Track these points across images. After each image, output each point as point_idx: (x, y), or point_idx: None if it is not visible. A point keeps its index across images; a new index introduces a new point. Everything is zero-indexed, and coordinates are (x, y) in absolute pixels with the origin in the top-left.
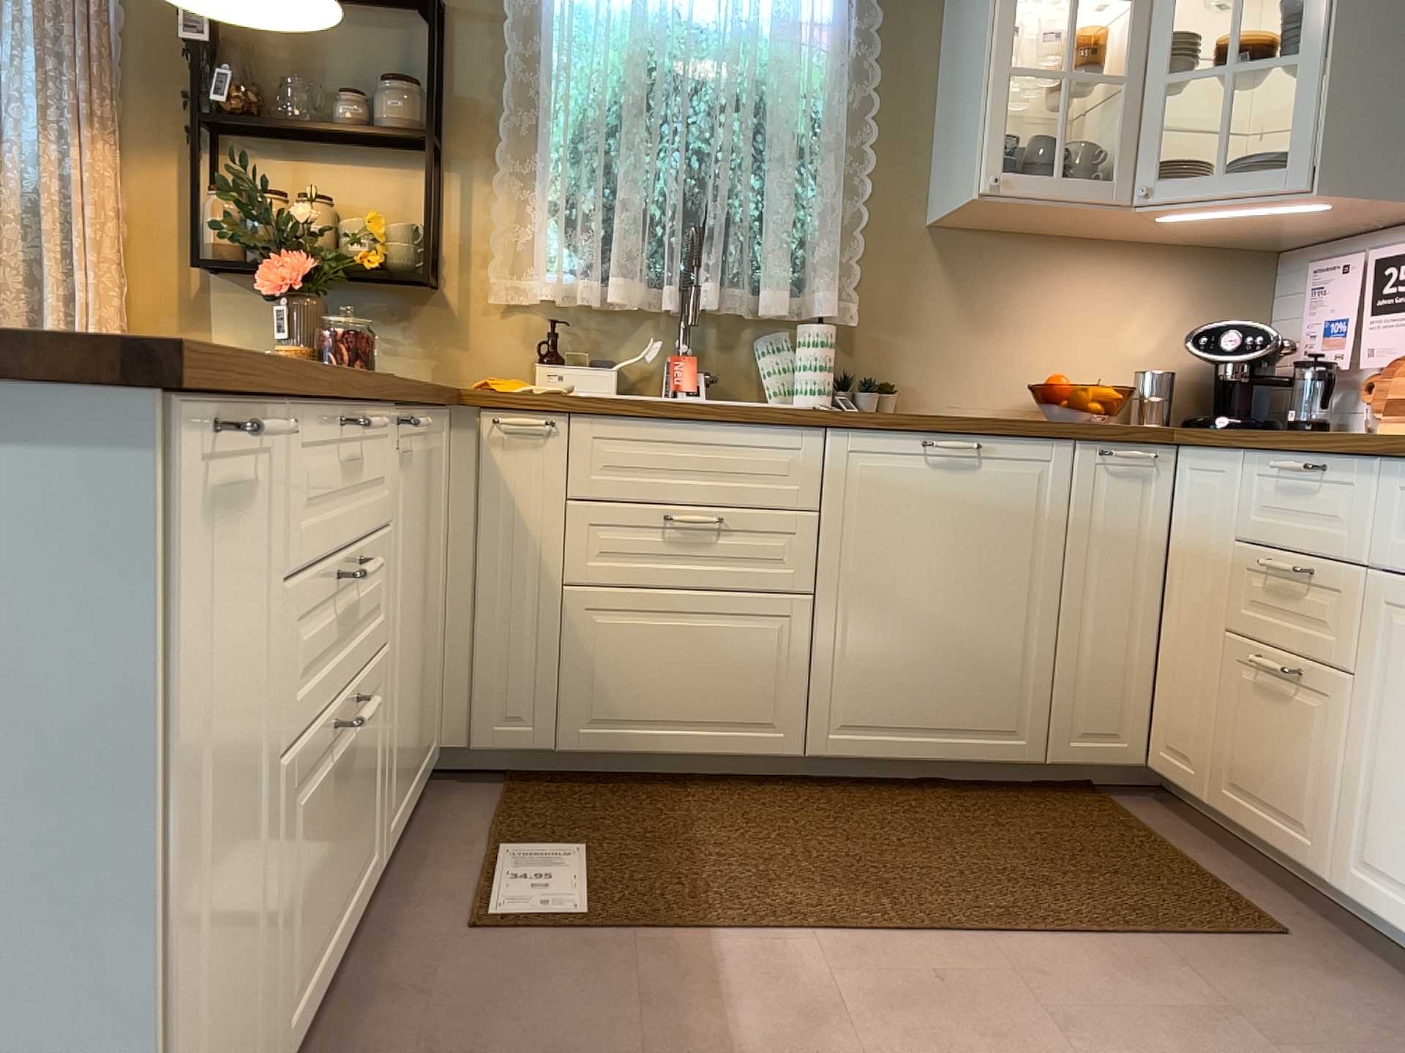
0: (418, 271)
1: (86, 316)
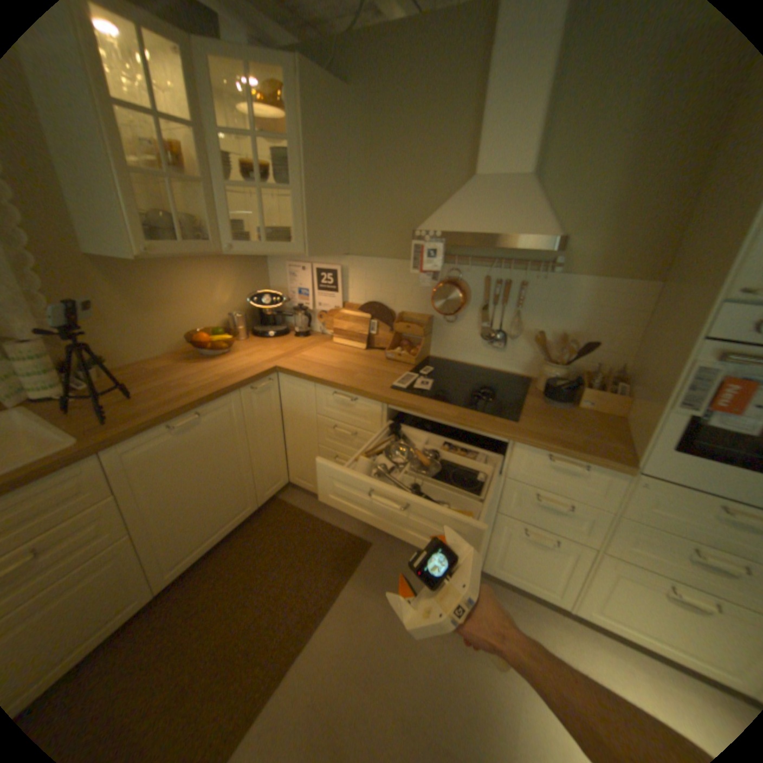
0: None
1: None
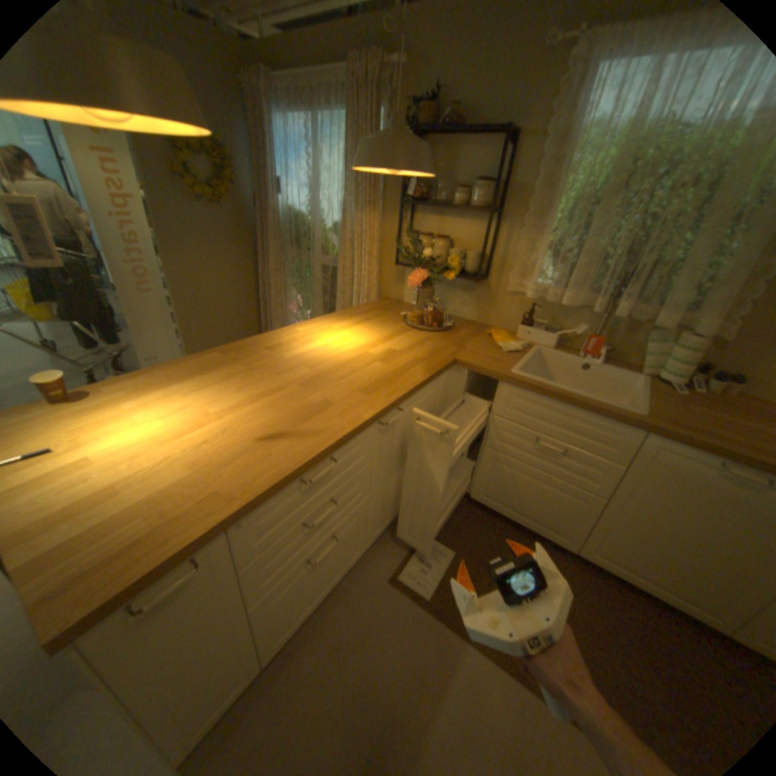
0: (479, 270)
1: (362, 279)
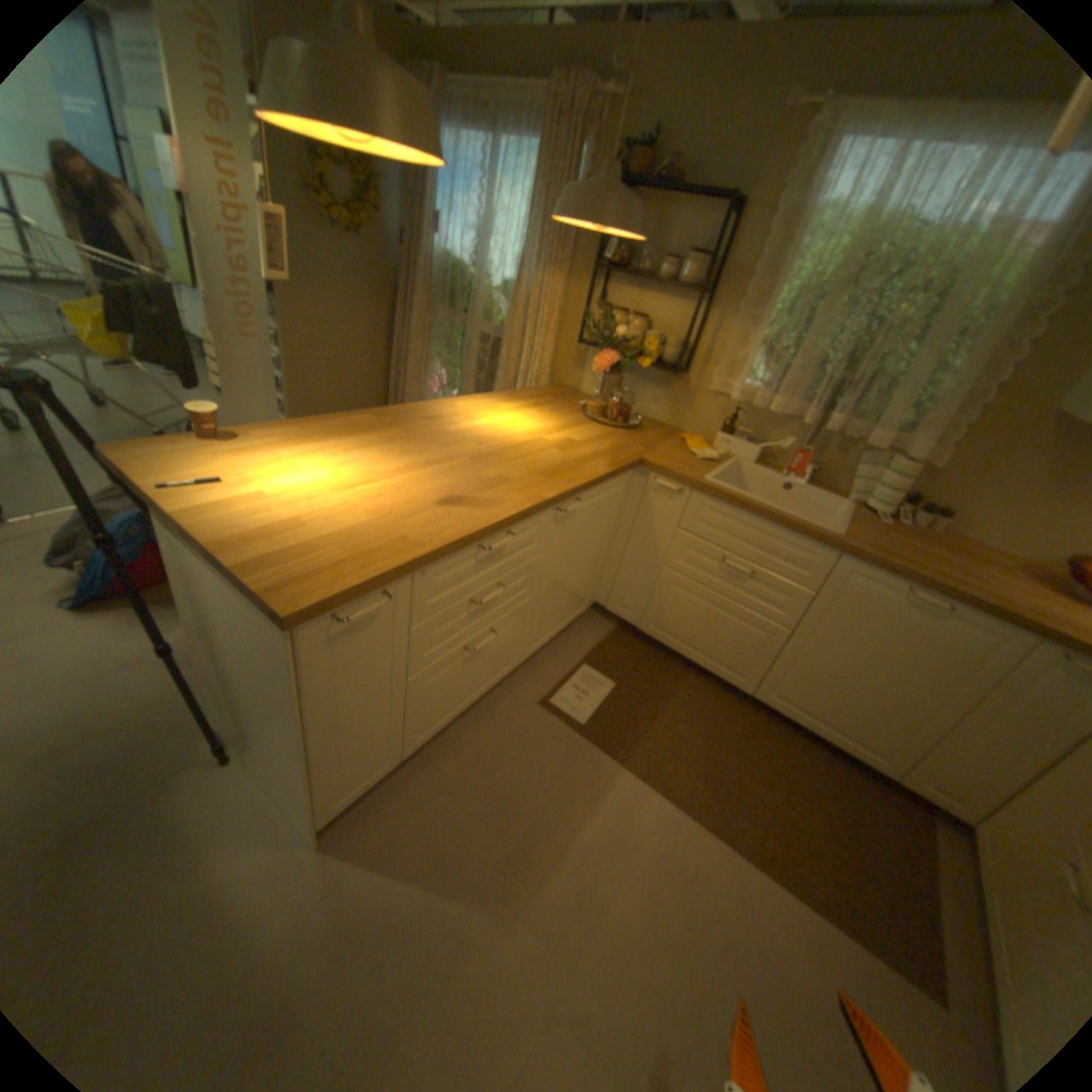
0: (678, 361)
1: (532, 357)
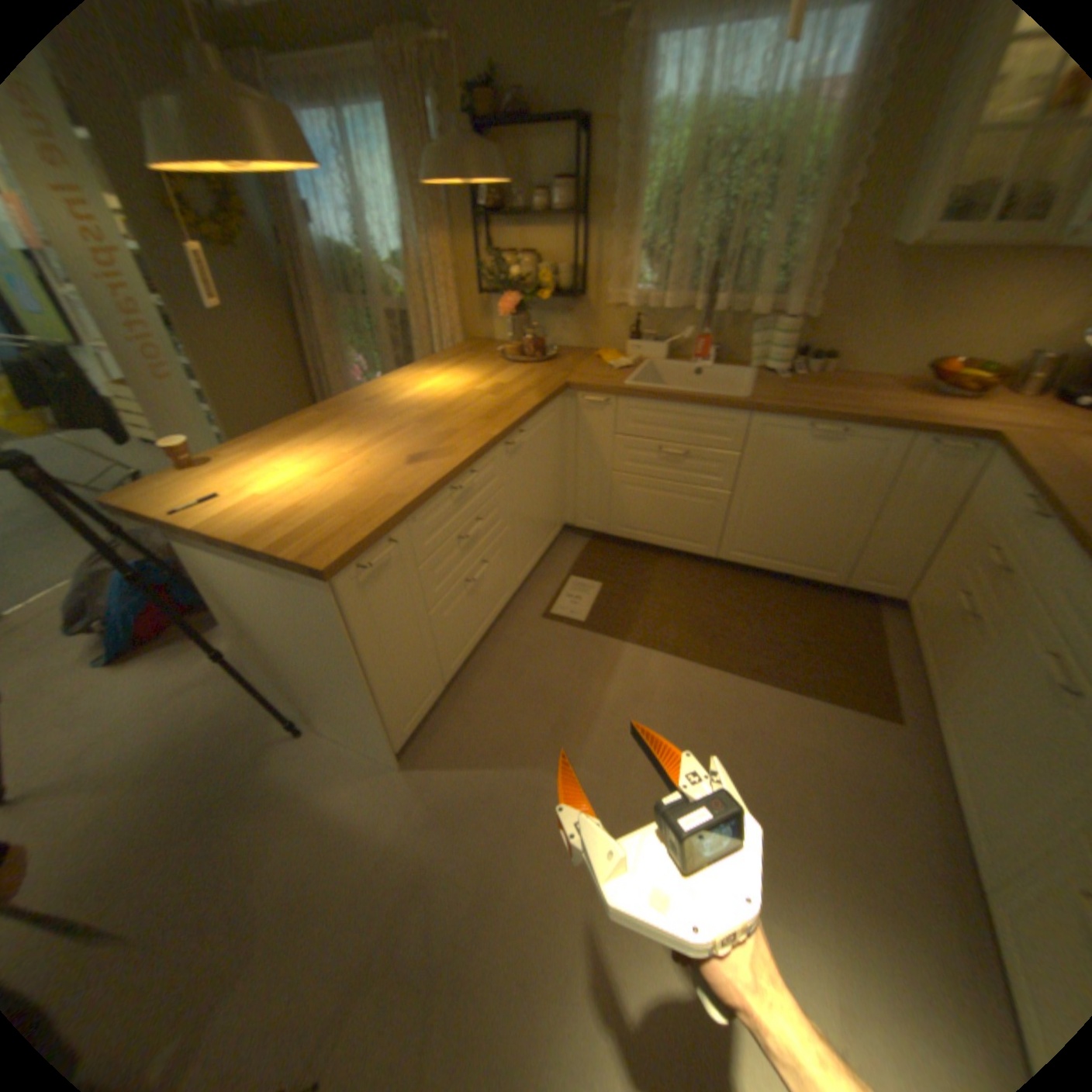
0: (576, 286)
1: (442, 319)
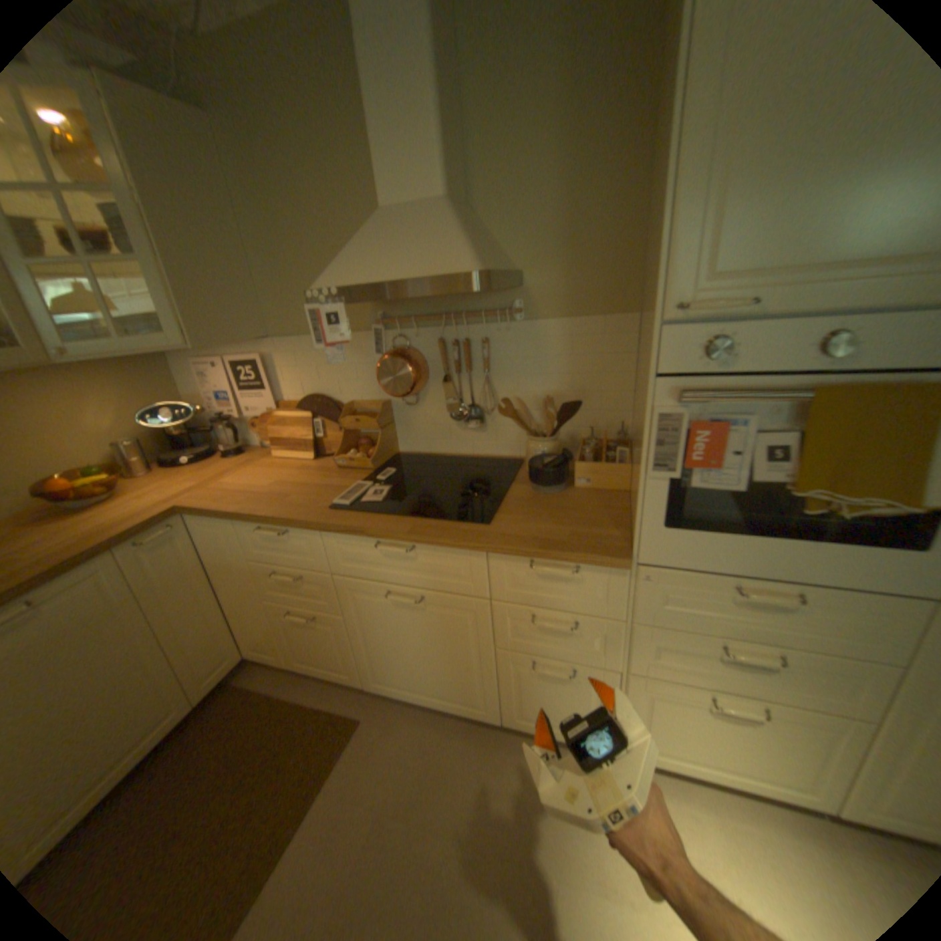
0: None
1: None
